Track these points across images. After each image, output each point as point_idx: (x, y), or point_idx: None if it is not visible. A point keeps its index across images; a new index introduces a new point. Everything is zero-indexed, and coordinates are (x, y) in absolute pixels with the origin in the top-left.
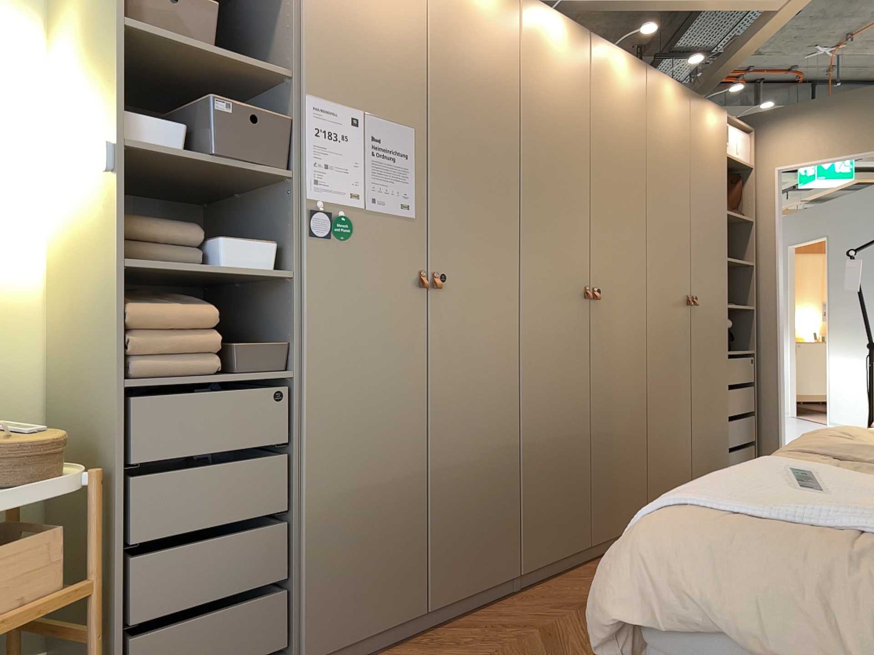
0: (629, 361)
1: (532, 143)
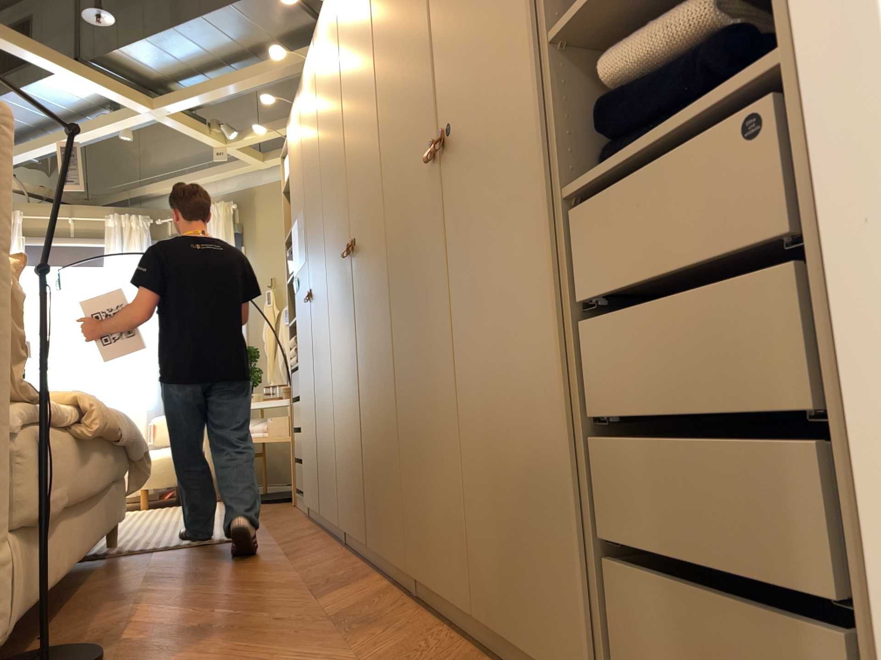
0: (378, 314)
1: (326, 153)
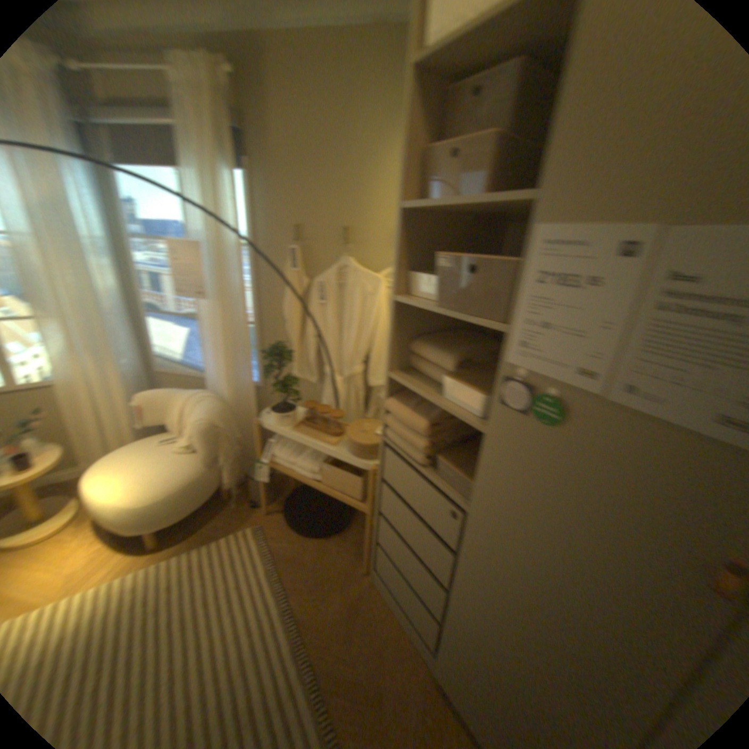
0: None
1: None
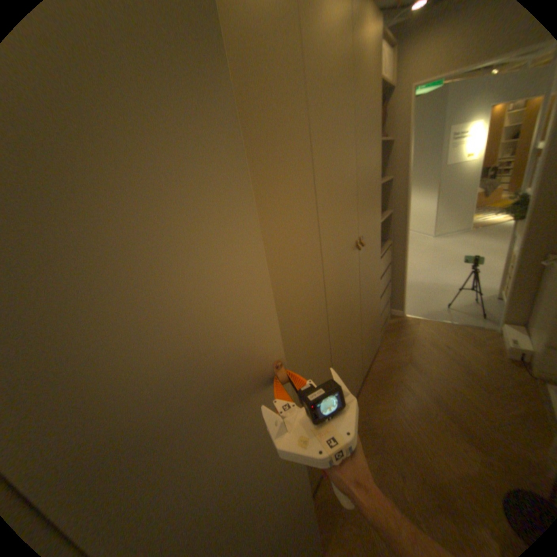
0: (312, 357)
1: None
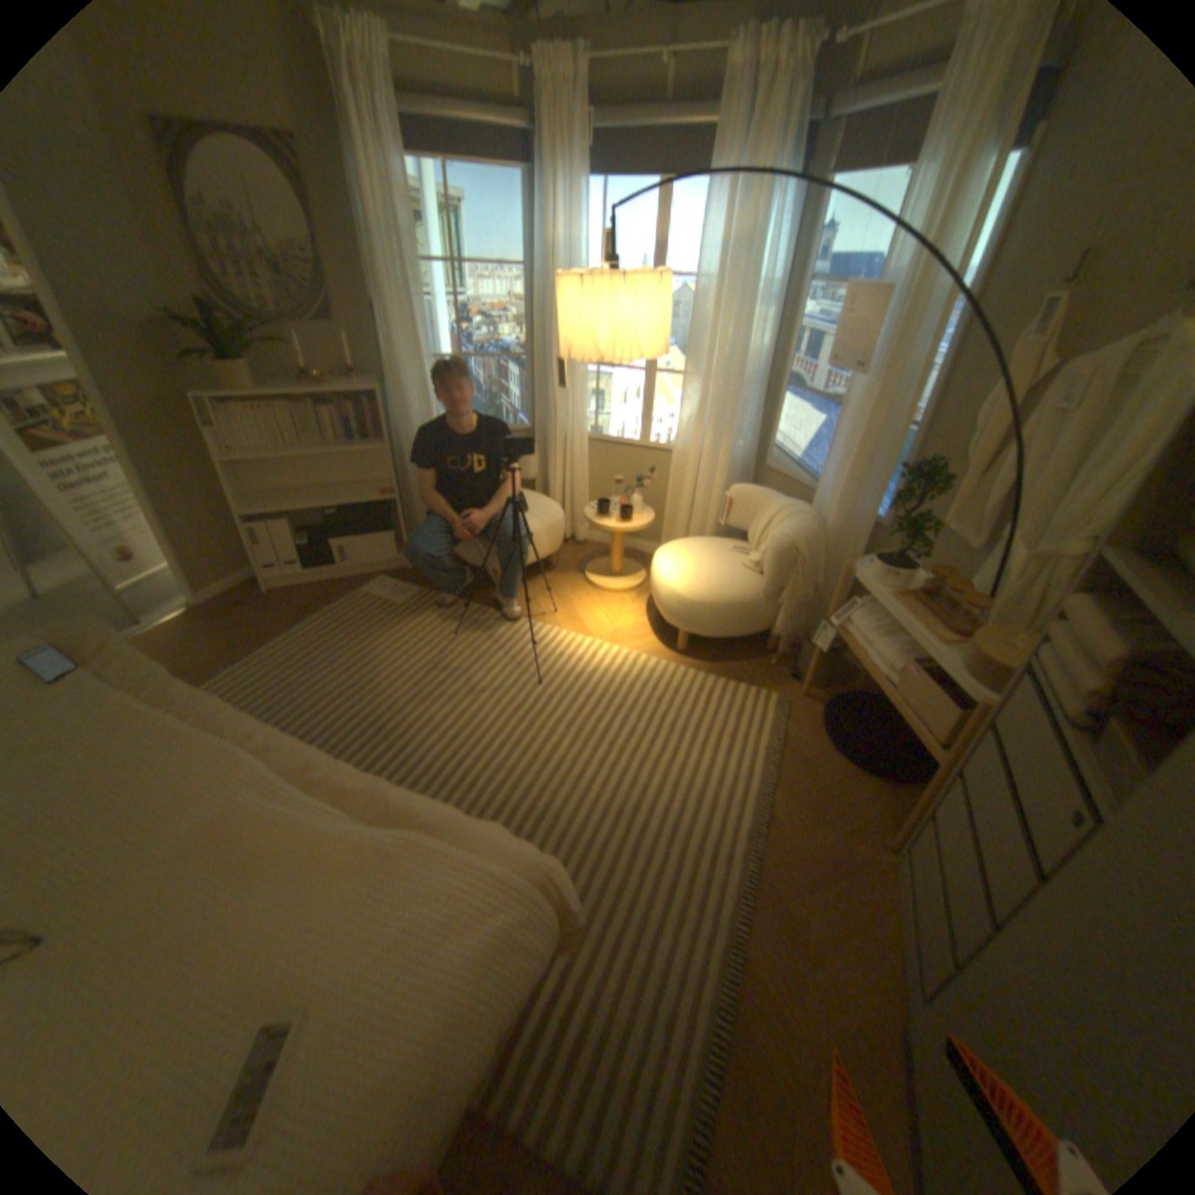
0: None
1: None
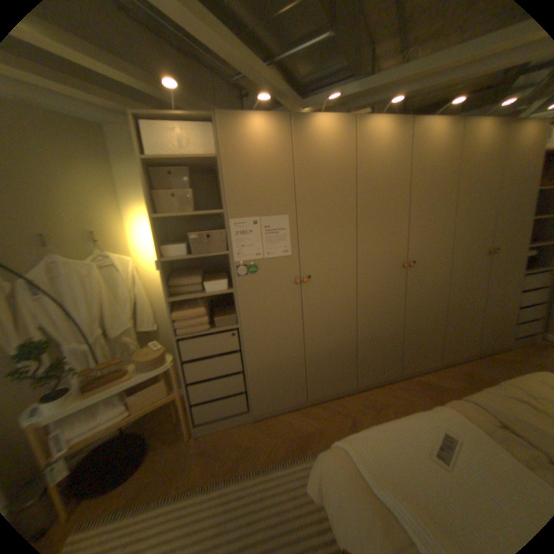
0: (434, 293)
1: (364, 199)
